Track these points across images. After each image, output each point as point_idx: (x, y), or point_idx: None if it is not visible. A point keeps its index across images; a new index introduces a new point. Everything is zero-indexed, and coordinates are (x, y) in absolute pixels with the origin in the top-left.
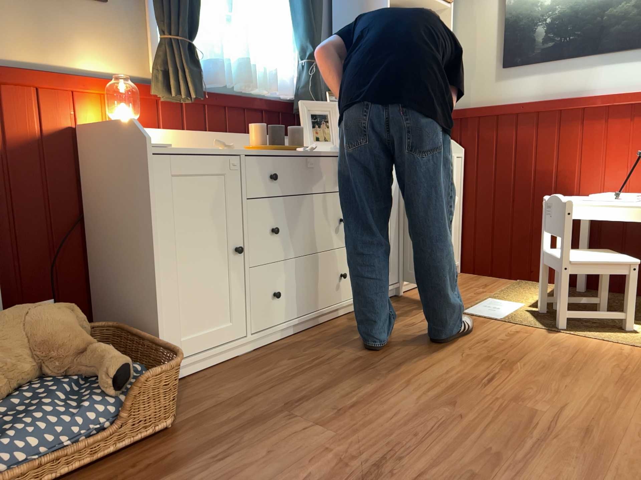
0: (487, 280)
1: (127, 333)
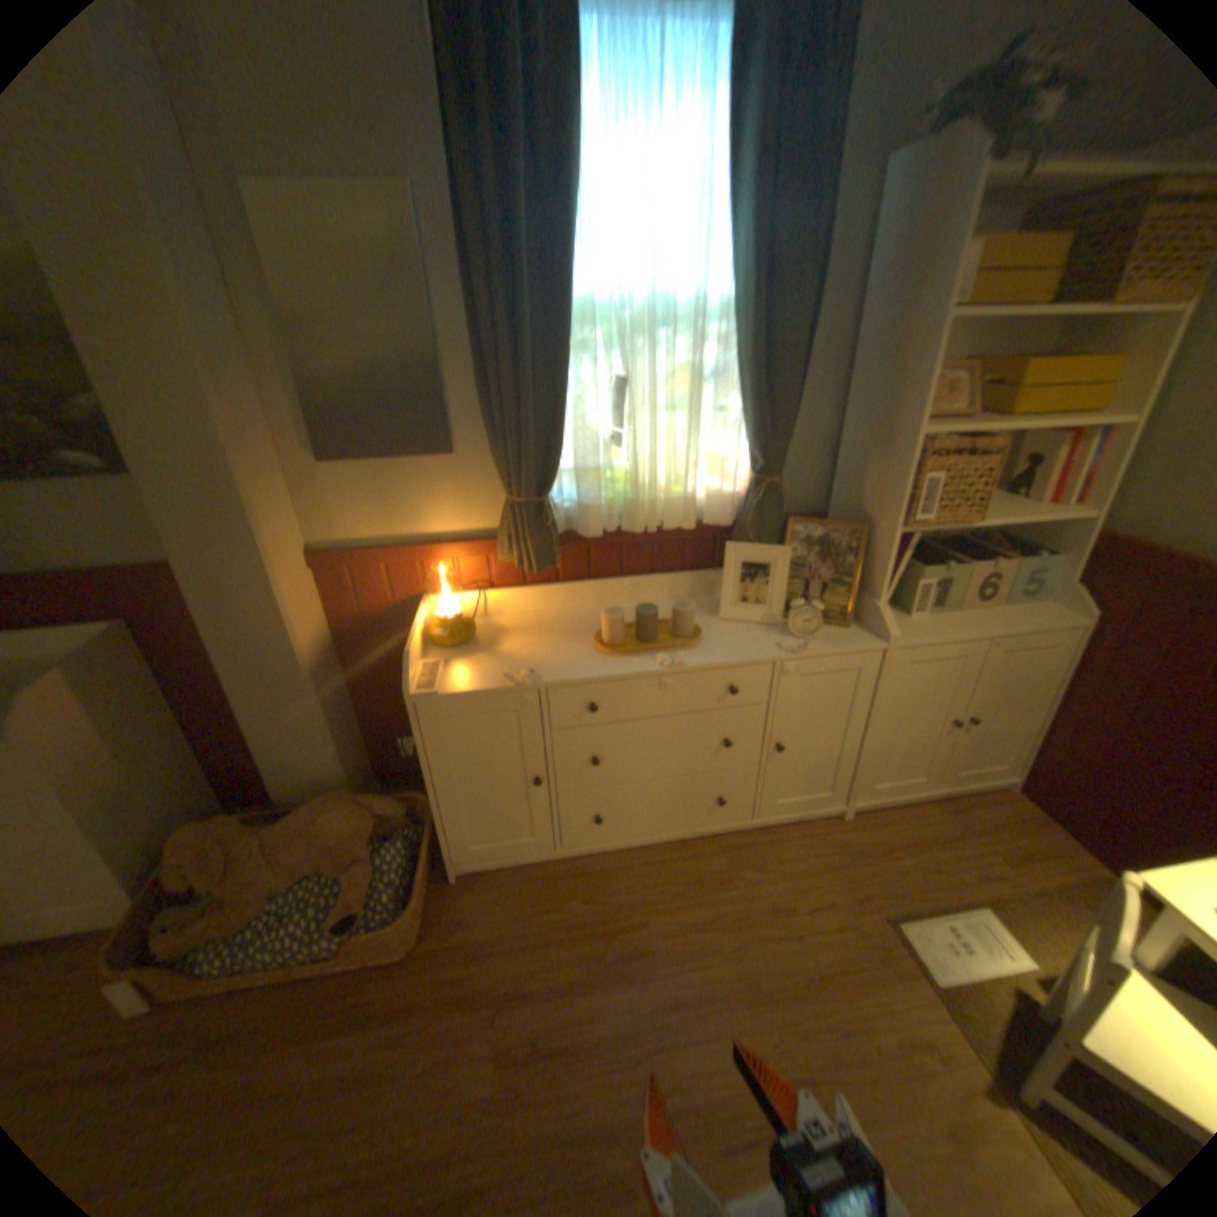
0: (1049, 845)
1: (428, 826)
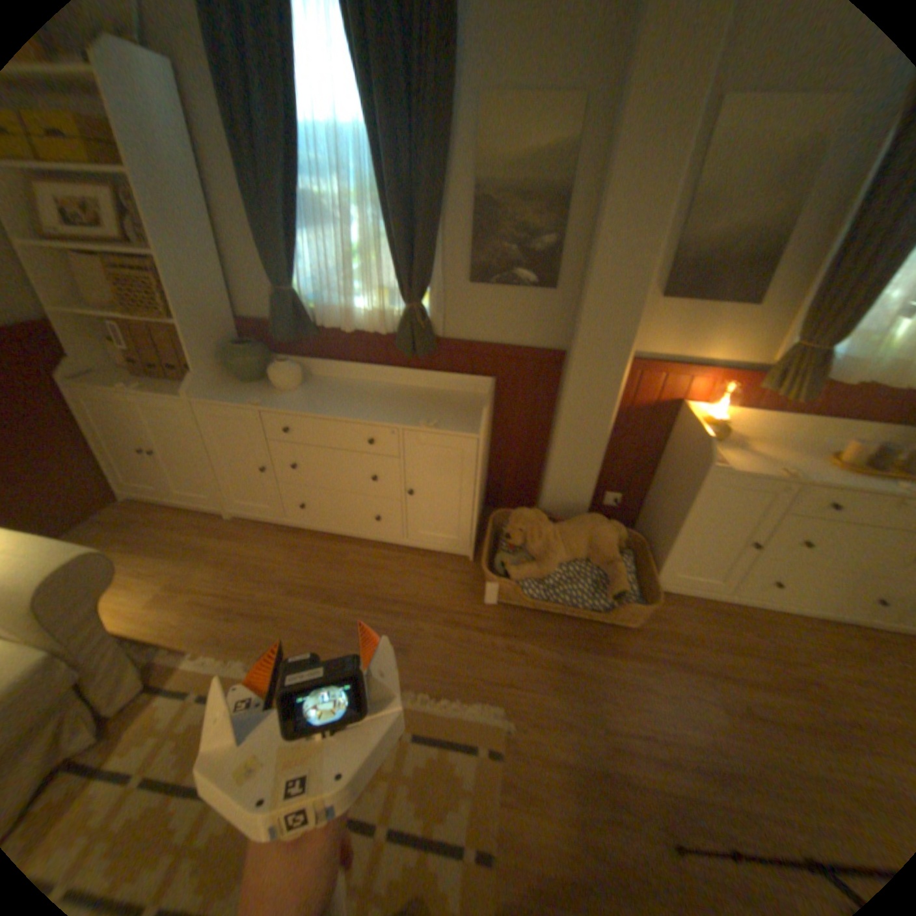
0: None
1: (647, 552)
